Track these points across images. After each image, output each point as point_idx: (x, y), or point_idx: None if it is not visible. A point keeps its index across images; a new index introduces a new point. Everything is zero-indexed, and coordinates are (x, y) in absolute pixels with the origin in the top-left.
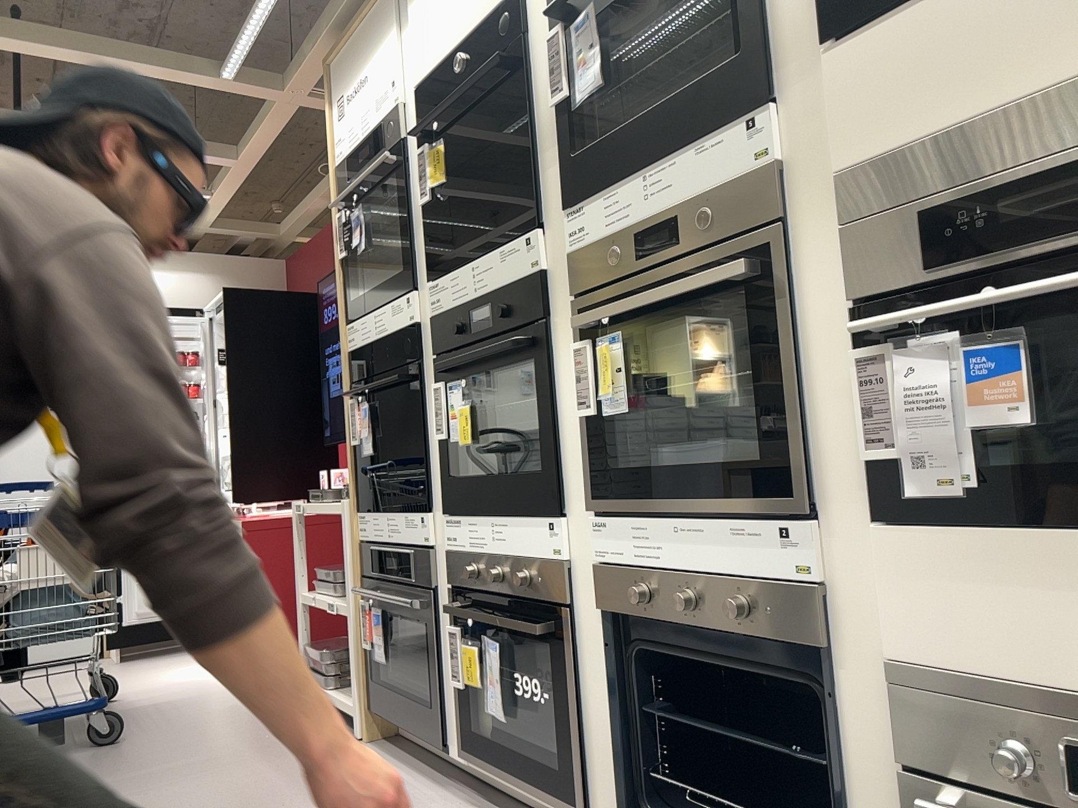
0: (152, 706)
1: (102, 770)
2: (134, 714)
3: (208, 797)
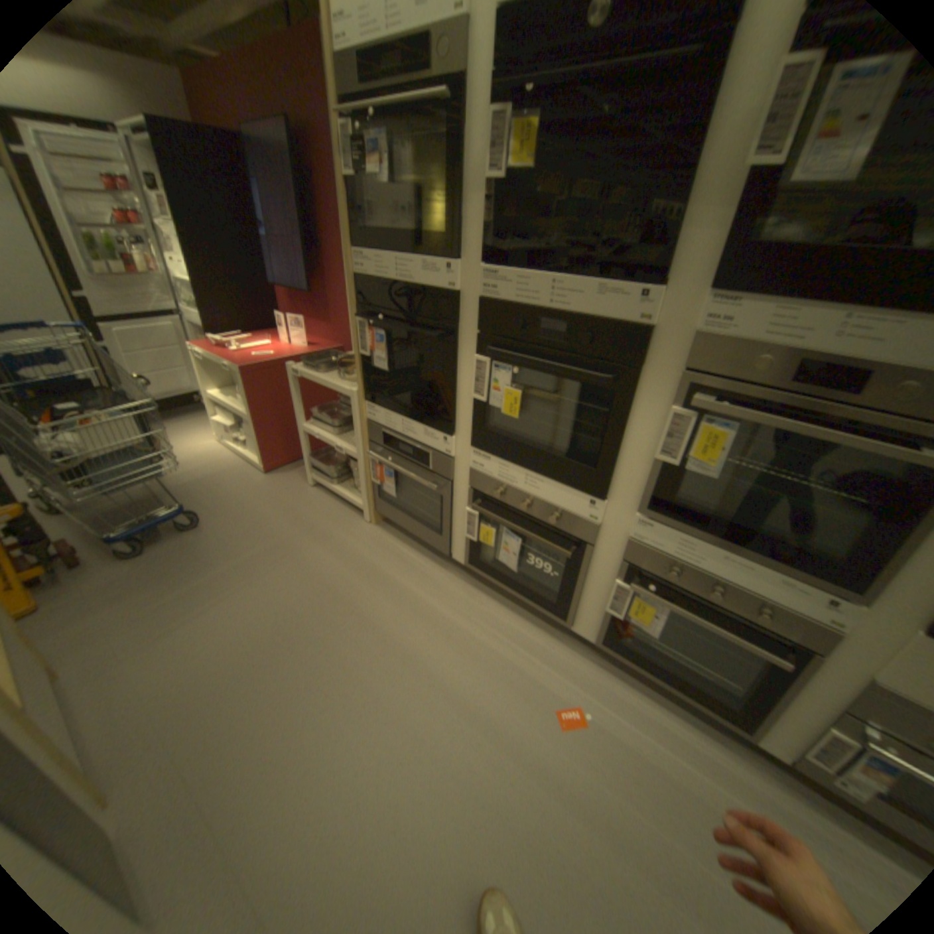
0: (196, 485)
1: (205, 561)
2: (188, 494)
3: (303, 587)
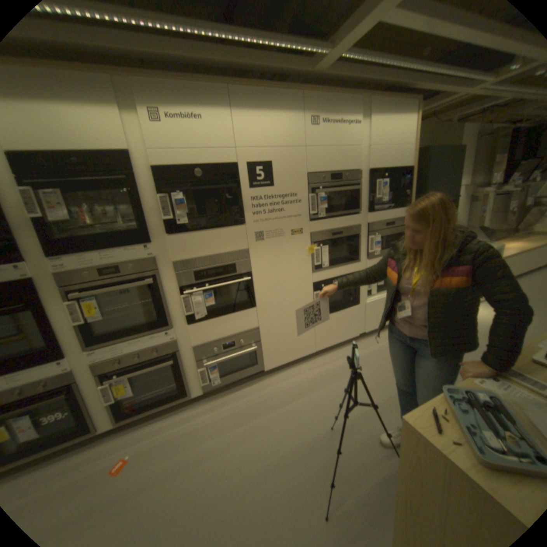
0: None
1: None
2: None
3: None
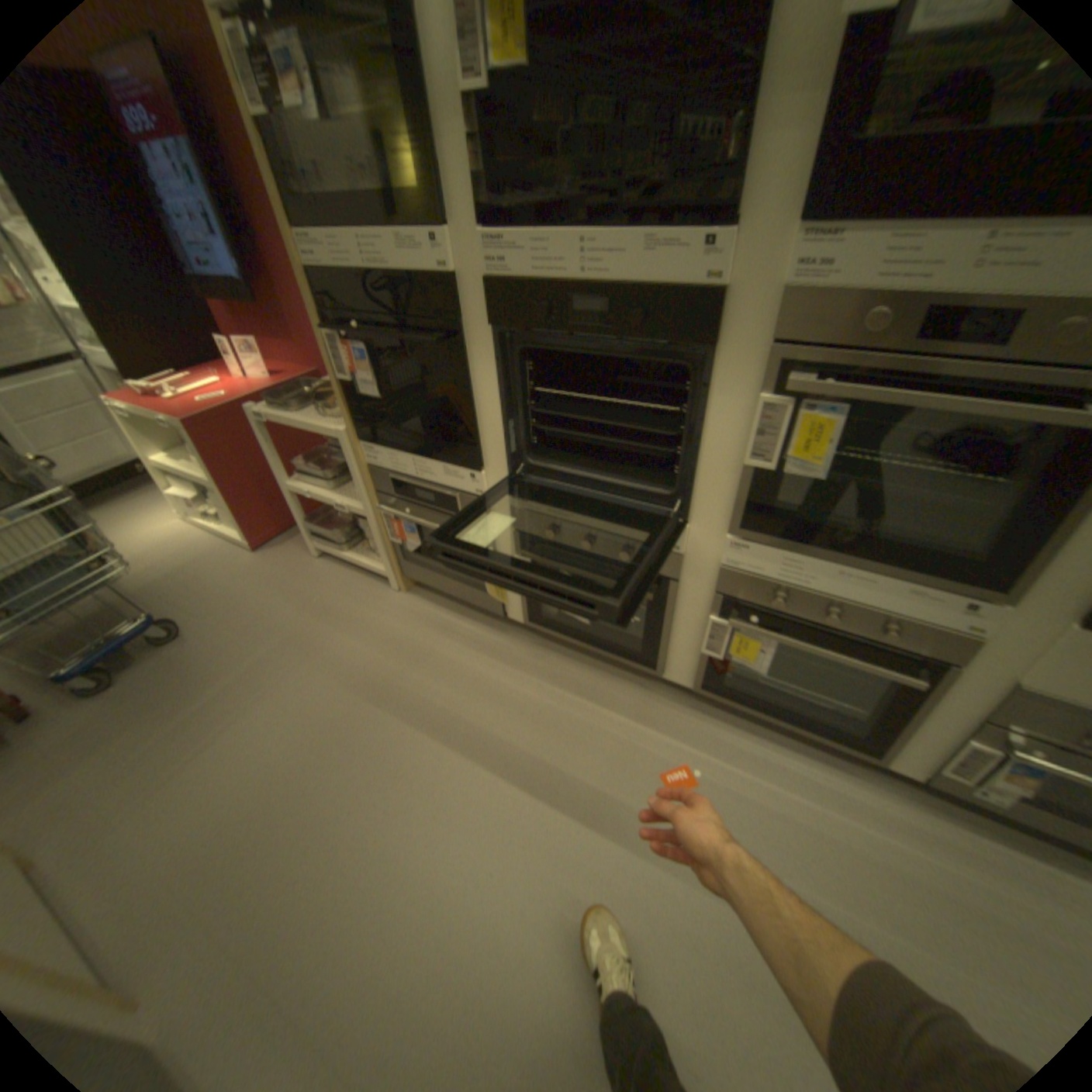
0: (164, 581)
1: (198, 677)
2: (157, 595)
3: (330, 687)
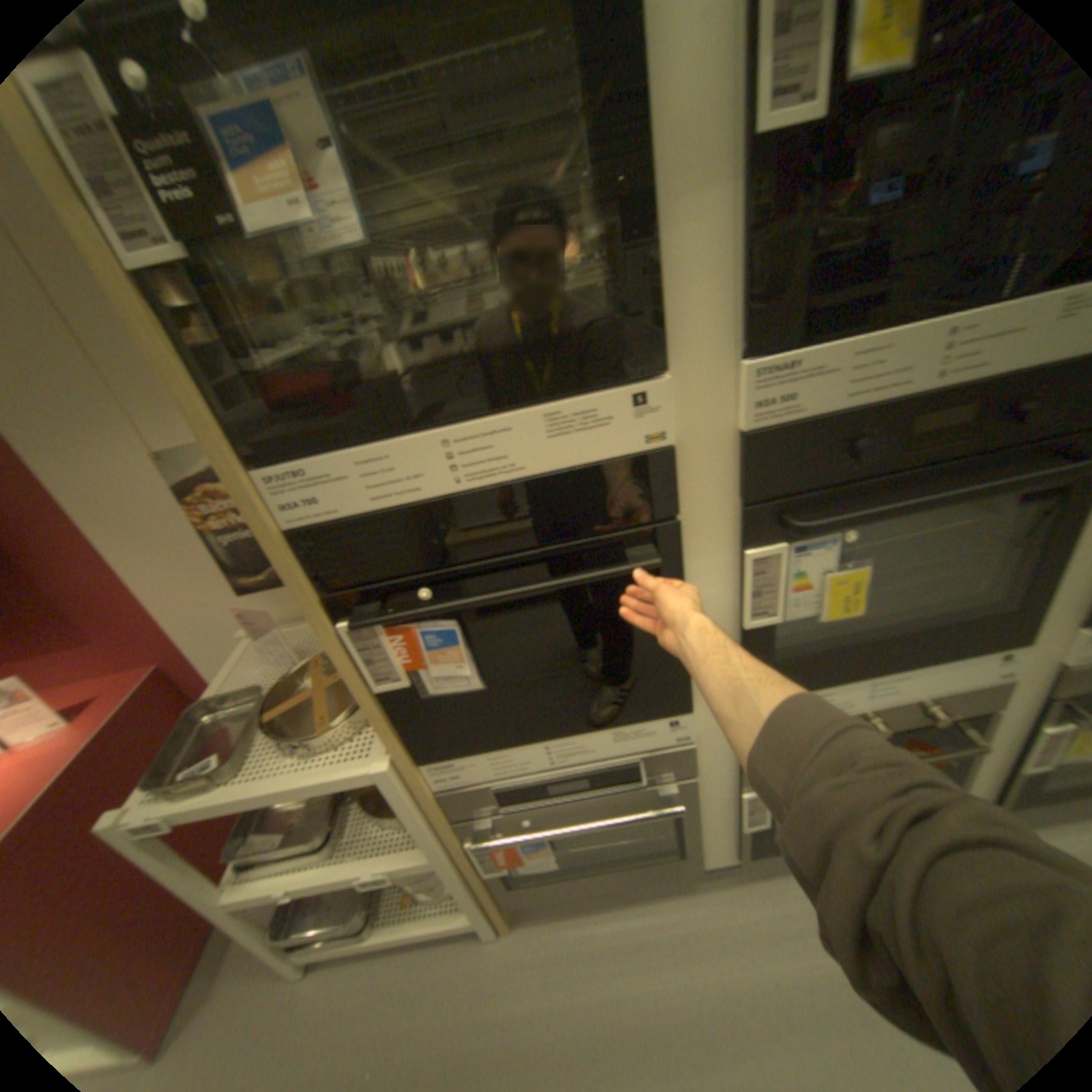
0: None
1: None
2: None
3: None
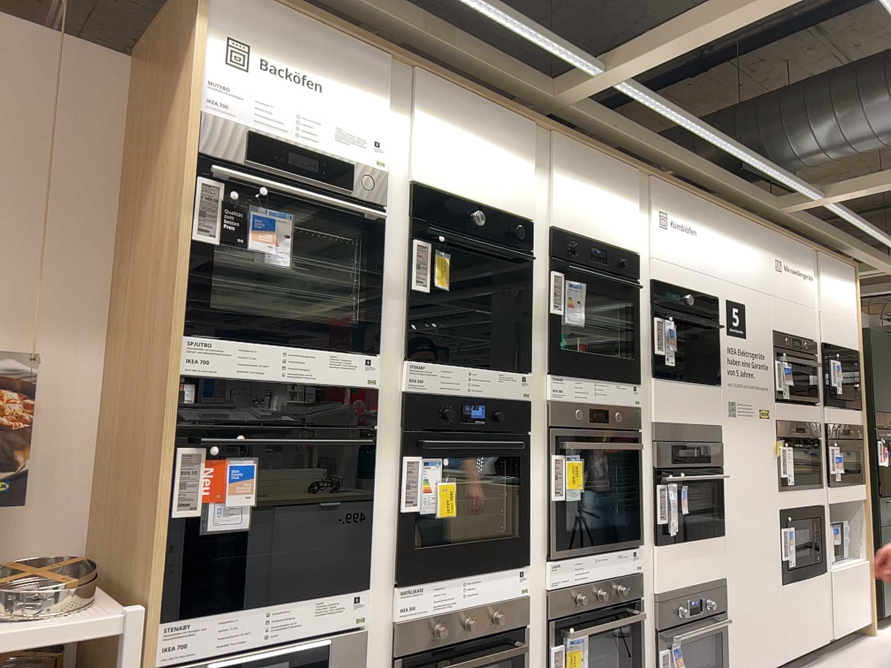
0: None
1: None
2: None
3: None
